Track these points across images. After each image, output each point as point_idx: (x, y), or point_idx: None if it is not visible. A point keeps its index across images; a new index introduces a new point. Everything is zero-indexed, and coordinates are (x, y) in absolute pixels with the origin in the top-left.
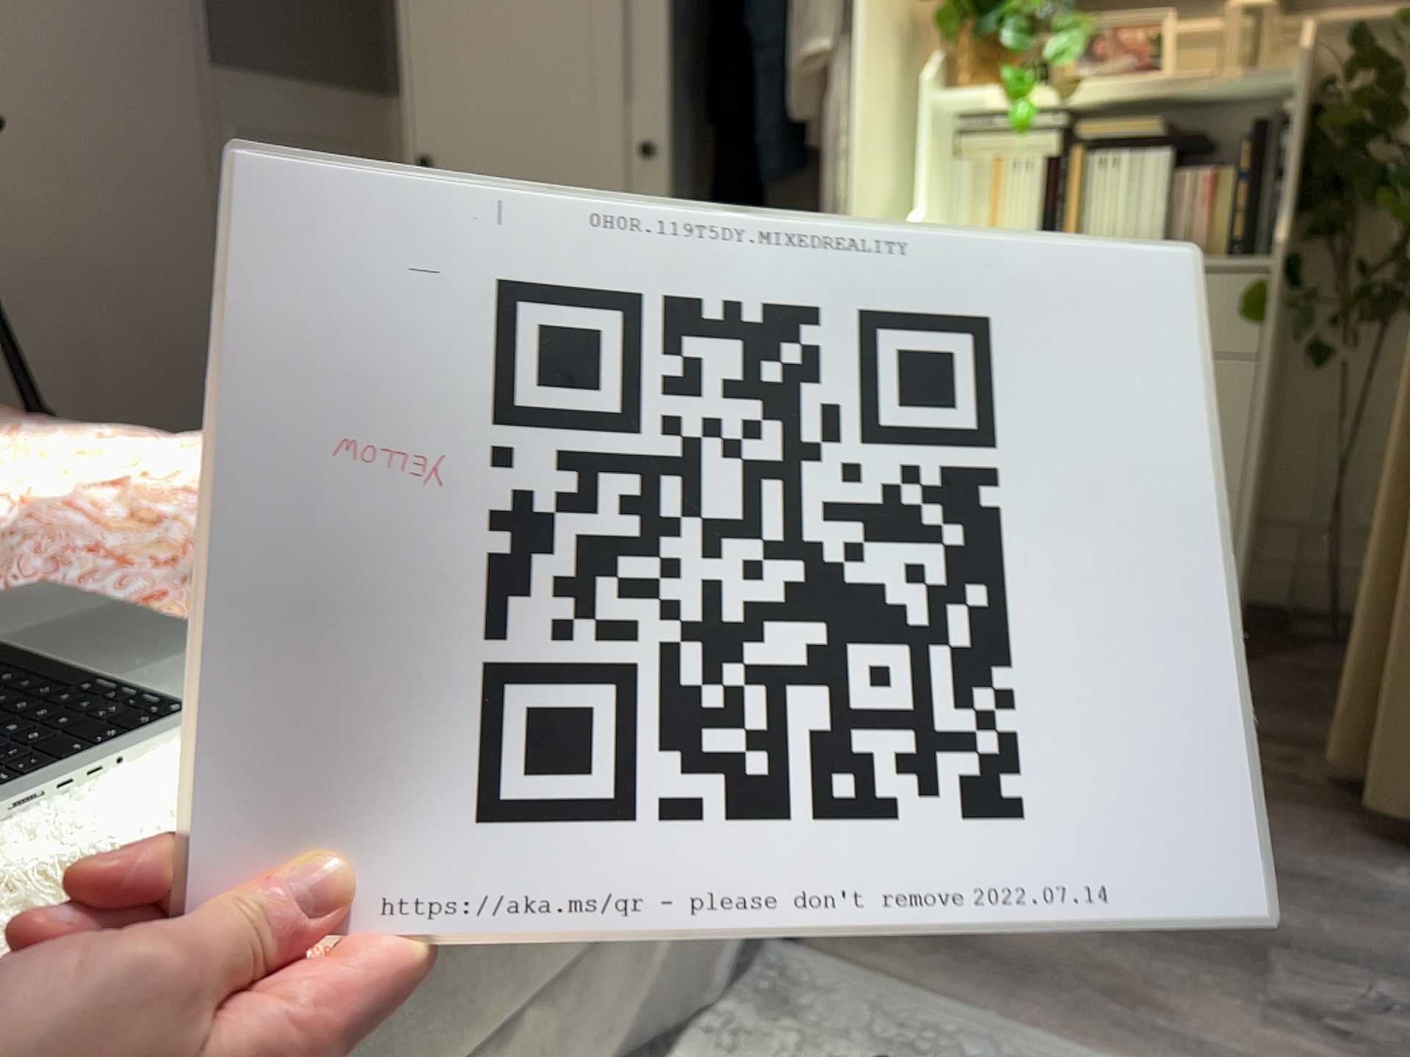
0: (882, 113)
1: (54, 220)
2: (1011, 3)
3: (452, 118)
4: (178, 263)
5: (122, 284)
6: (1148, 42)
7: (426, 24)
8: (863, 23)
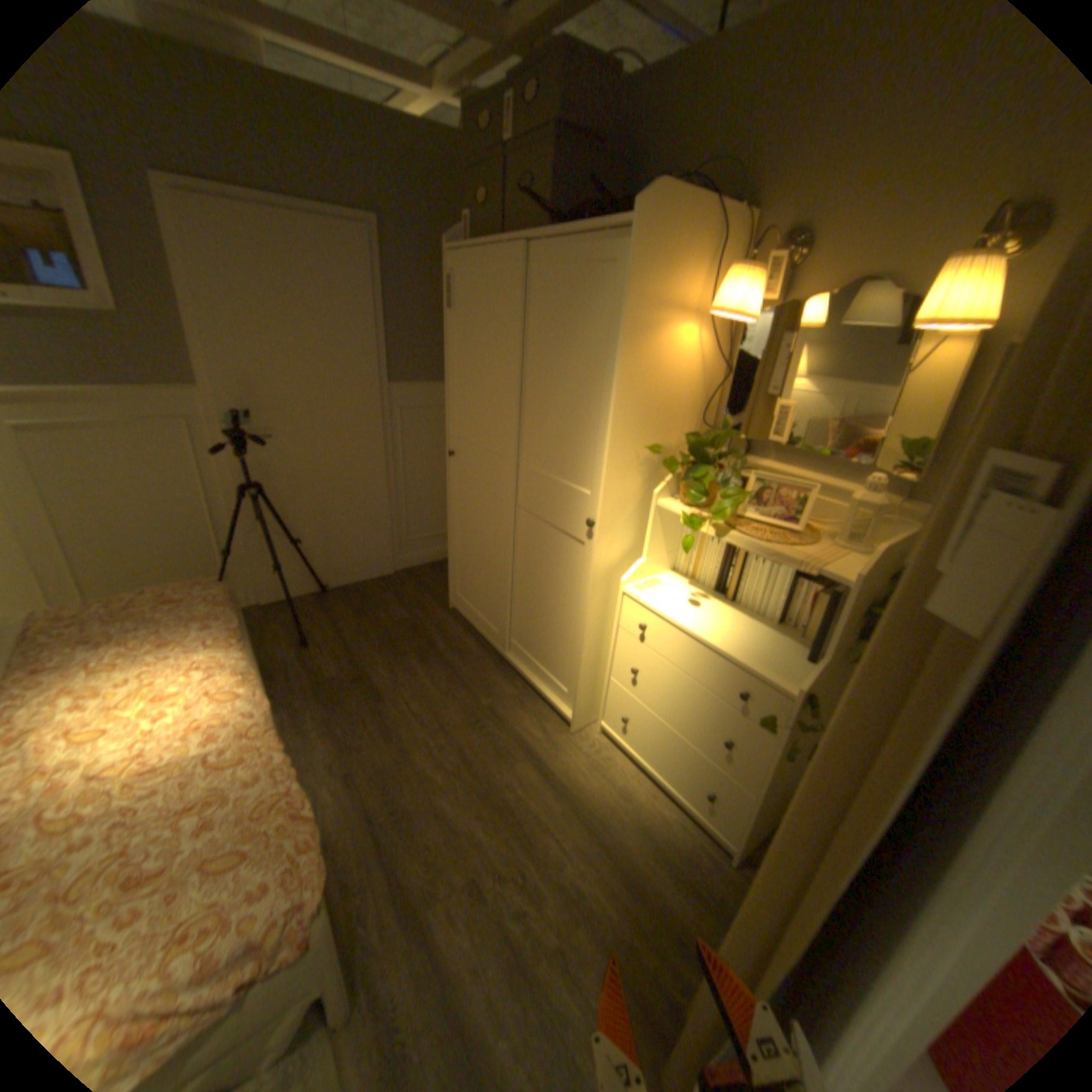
0: (623, 510)
1: (310, 459)
2: (714, 460)
3: (461, 437)
4: (366, 470)
5: (340, 482)
6: (796, 500)
7: (455, 391)
8: (606, 473)
